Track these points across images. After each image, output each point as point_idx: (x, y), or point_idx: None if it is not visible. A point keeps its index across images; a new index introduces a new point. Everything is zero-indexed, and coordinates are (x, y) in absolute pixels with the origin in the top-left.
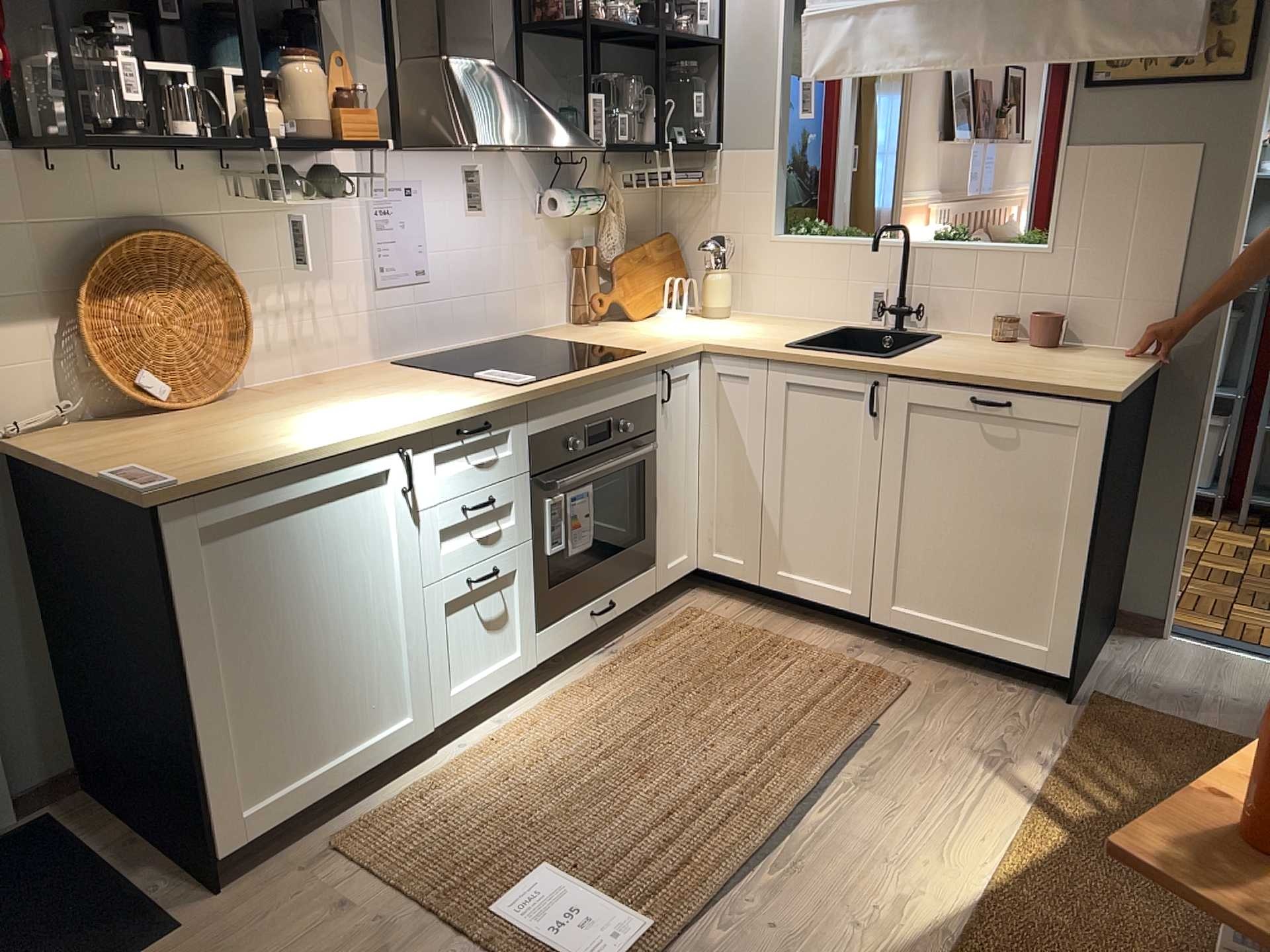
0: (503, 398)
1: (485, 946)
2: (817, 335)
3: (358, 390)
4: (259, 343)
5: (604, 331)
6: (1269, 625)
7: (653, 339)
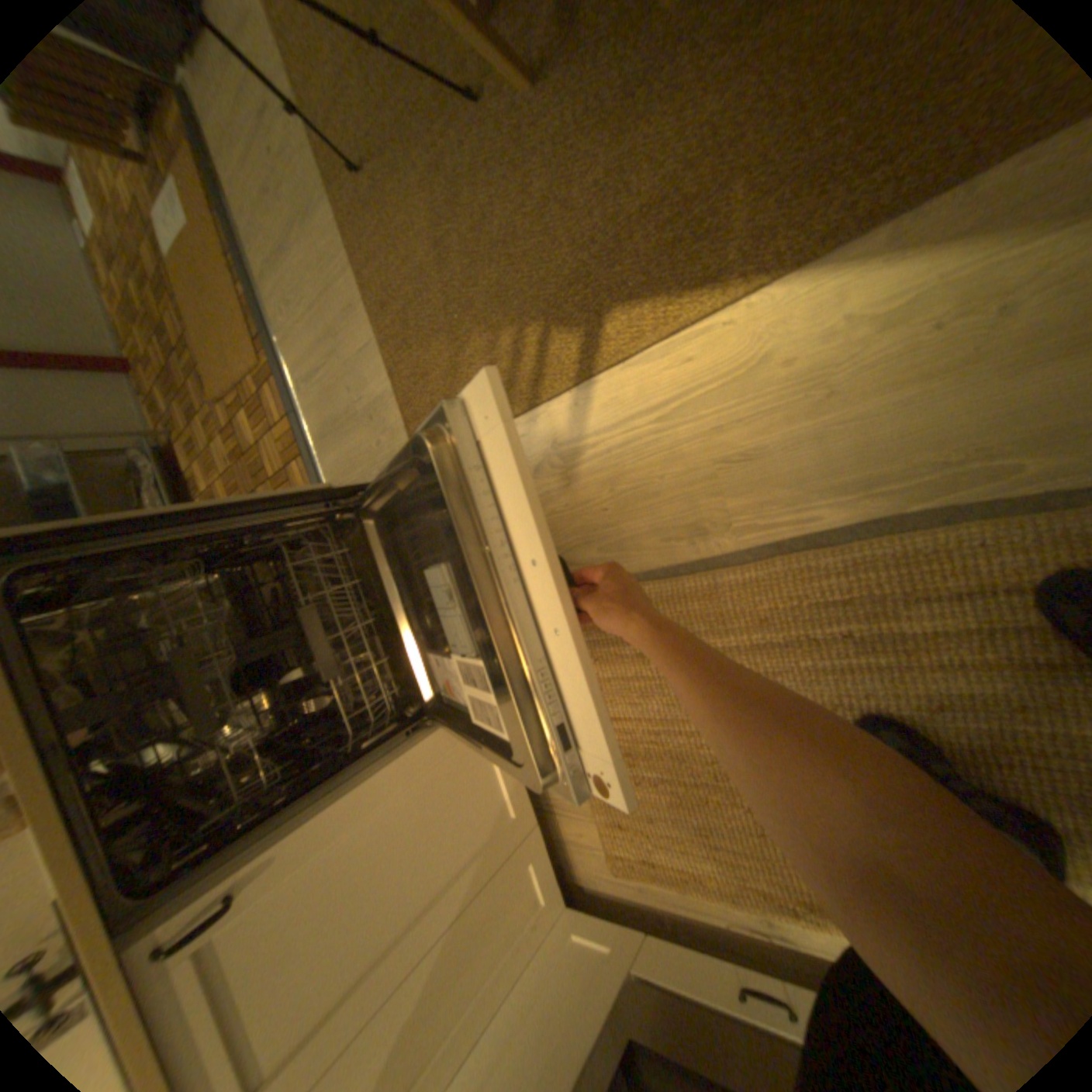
0: None
1: None
2: None
3: None
4: None
5: None
6: (273, 442)
7: None
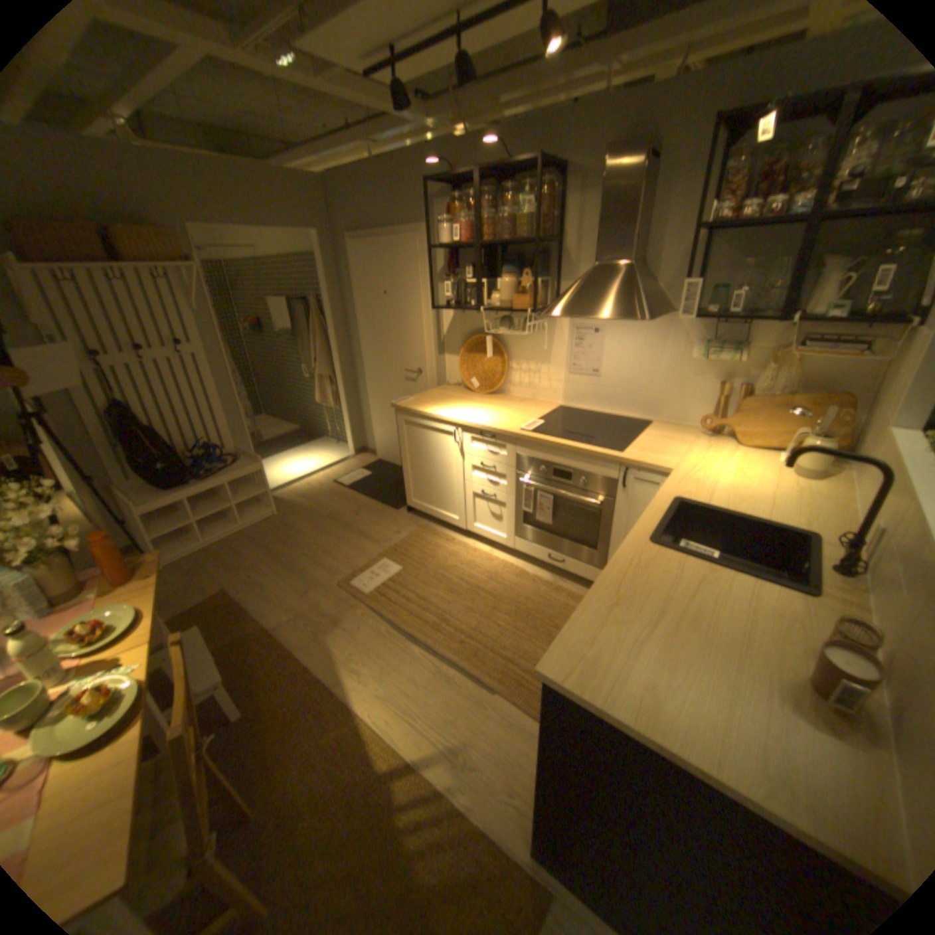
0: (499, 430)
1: (372, 559)
2: (747, 516)
3: (509, 408)
4: (516, 380)
5: (691, 440)
6: None
7: (669, 454)
